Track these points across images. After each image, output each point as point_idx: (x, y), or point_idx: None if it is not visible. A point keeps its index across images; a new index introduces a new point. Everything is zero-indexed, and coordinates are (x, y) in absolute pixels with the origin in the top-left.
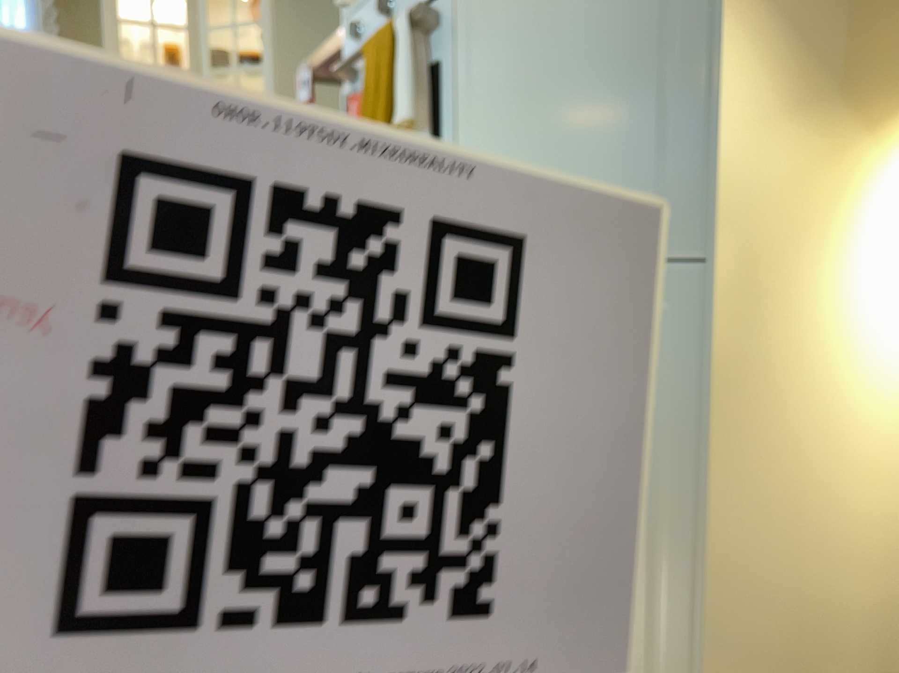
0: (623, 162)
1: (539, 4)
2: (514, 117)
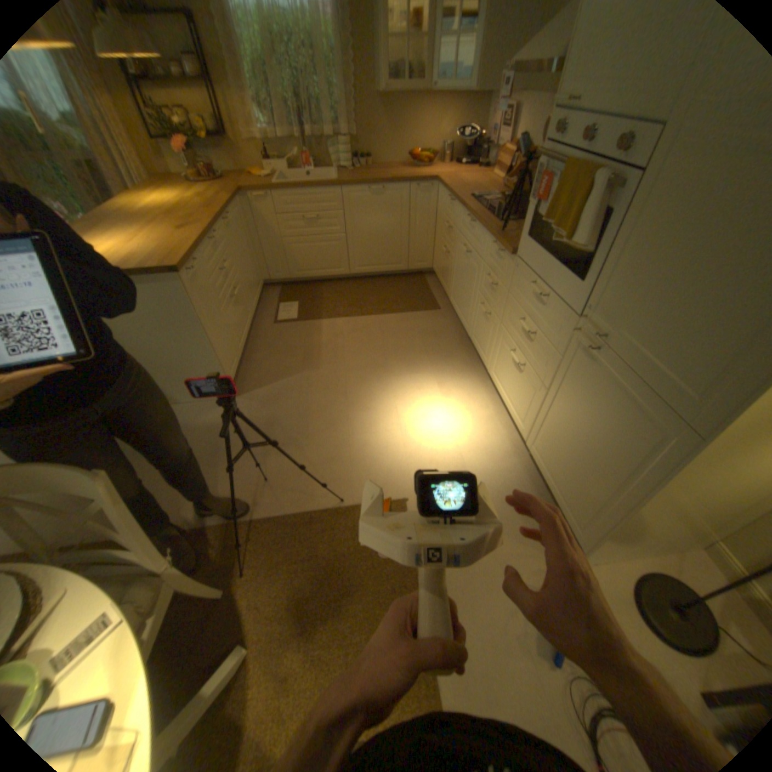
0: (679, 362)
1: (681, 243)
2: (635, 285)
